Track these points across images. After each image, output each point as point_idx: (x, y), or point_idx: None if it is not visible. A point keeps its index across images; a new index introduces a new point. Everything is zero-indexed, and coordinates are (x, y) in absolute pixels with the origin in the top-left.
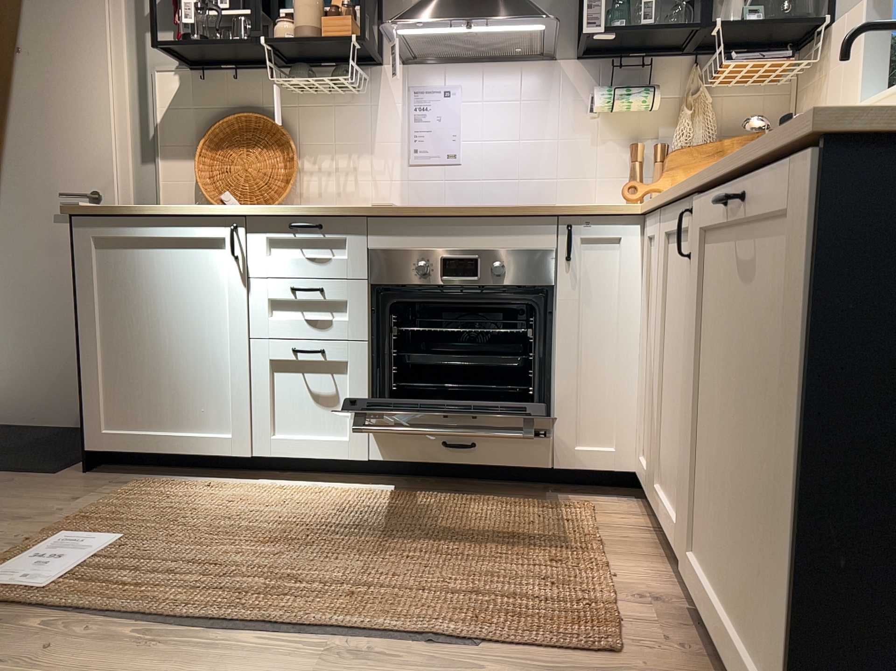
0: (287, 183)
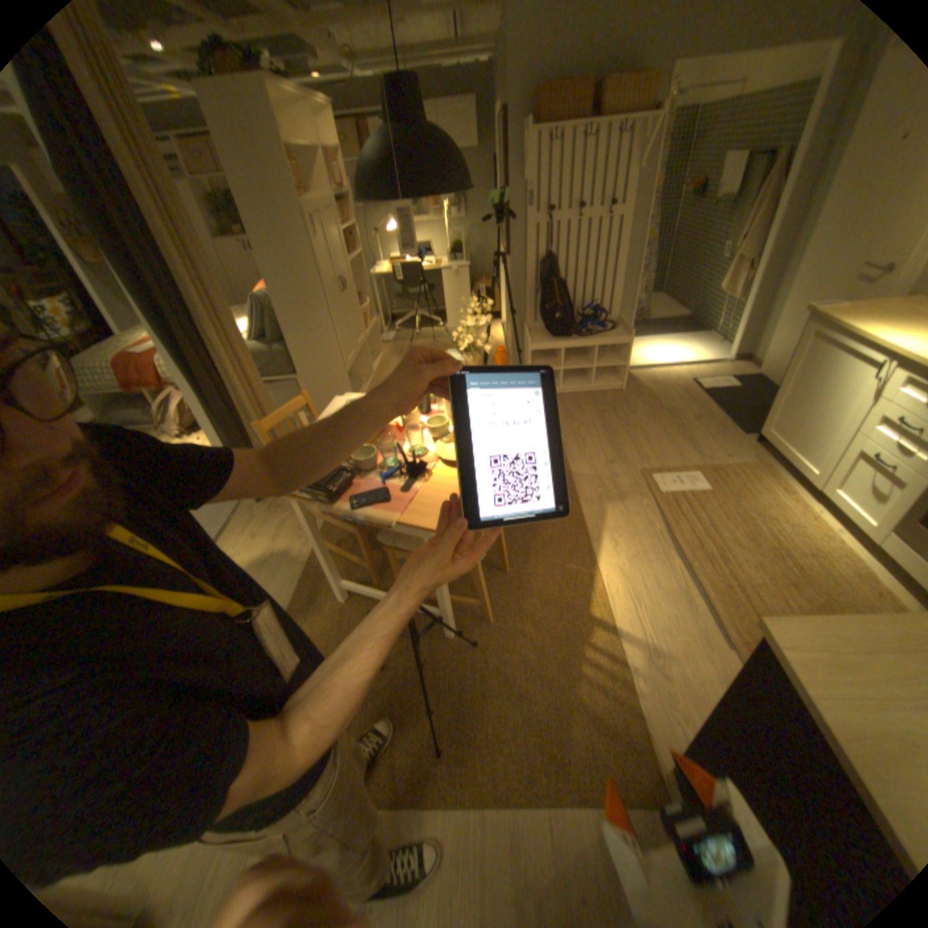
0: None
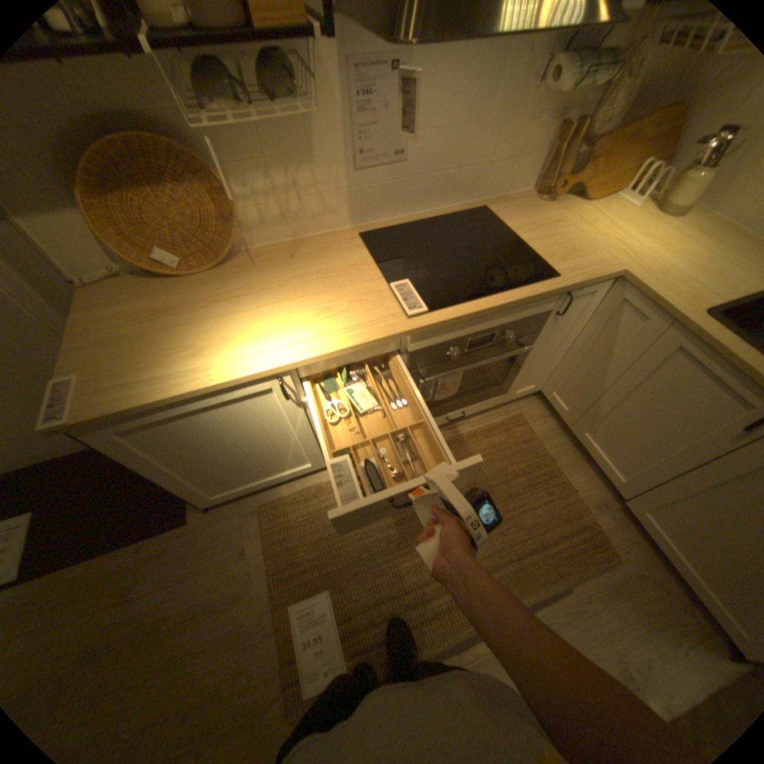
0: (227, 220)
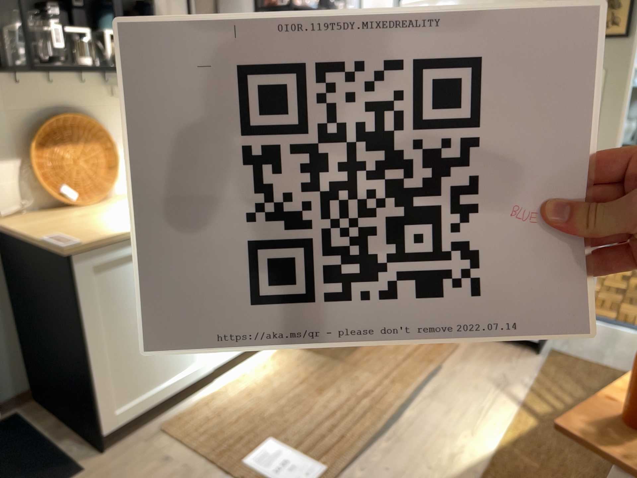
0: (111, 170)
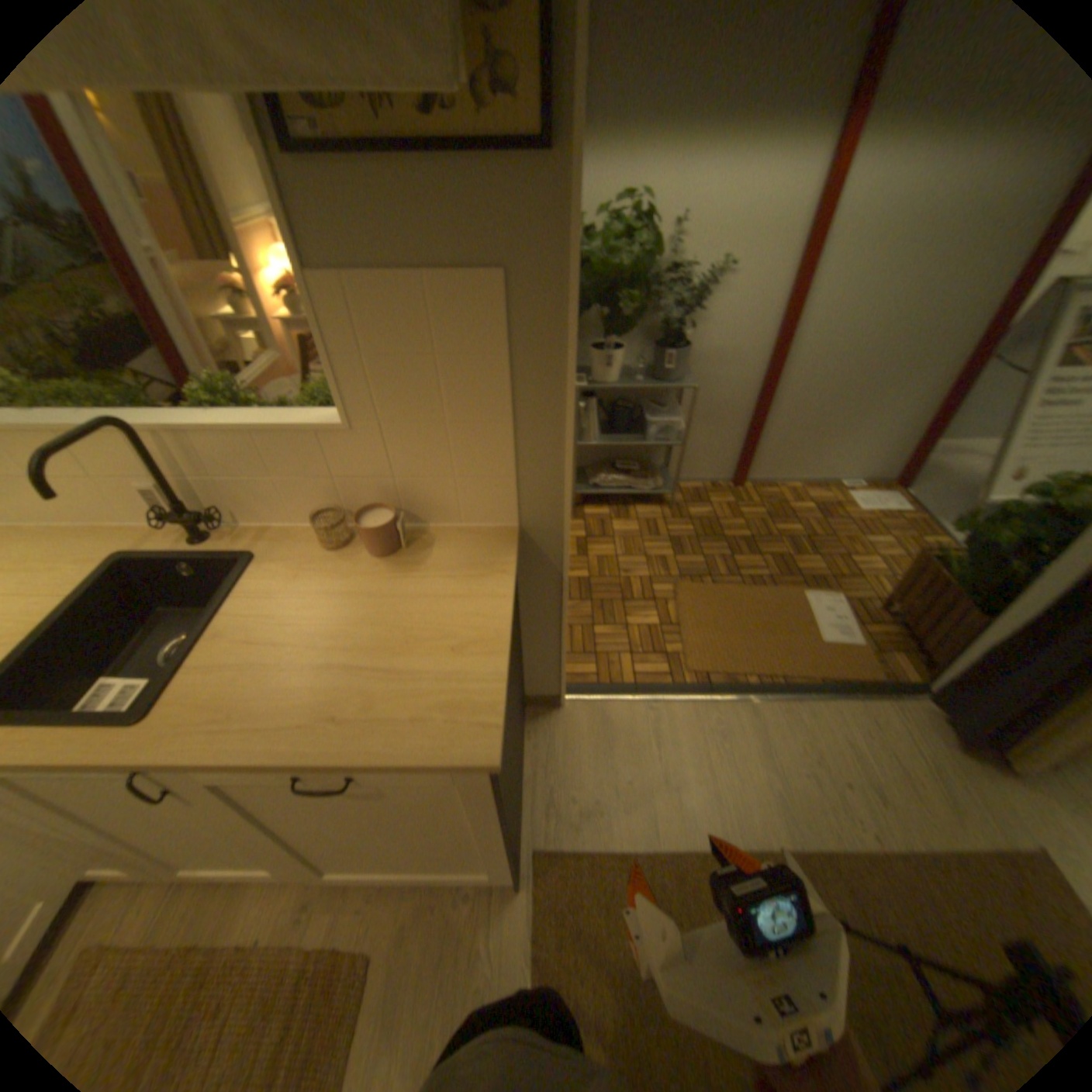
0: None
